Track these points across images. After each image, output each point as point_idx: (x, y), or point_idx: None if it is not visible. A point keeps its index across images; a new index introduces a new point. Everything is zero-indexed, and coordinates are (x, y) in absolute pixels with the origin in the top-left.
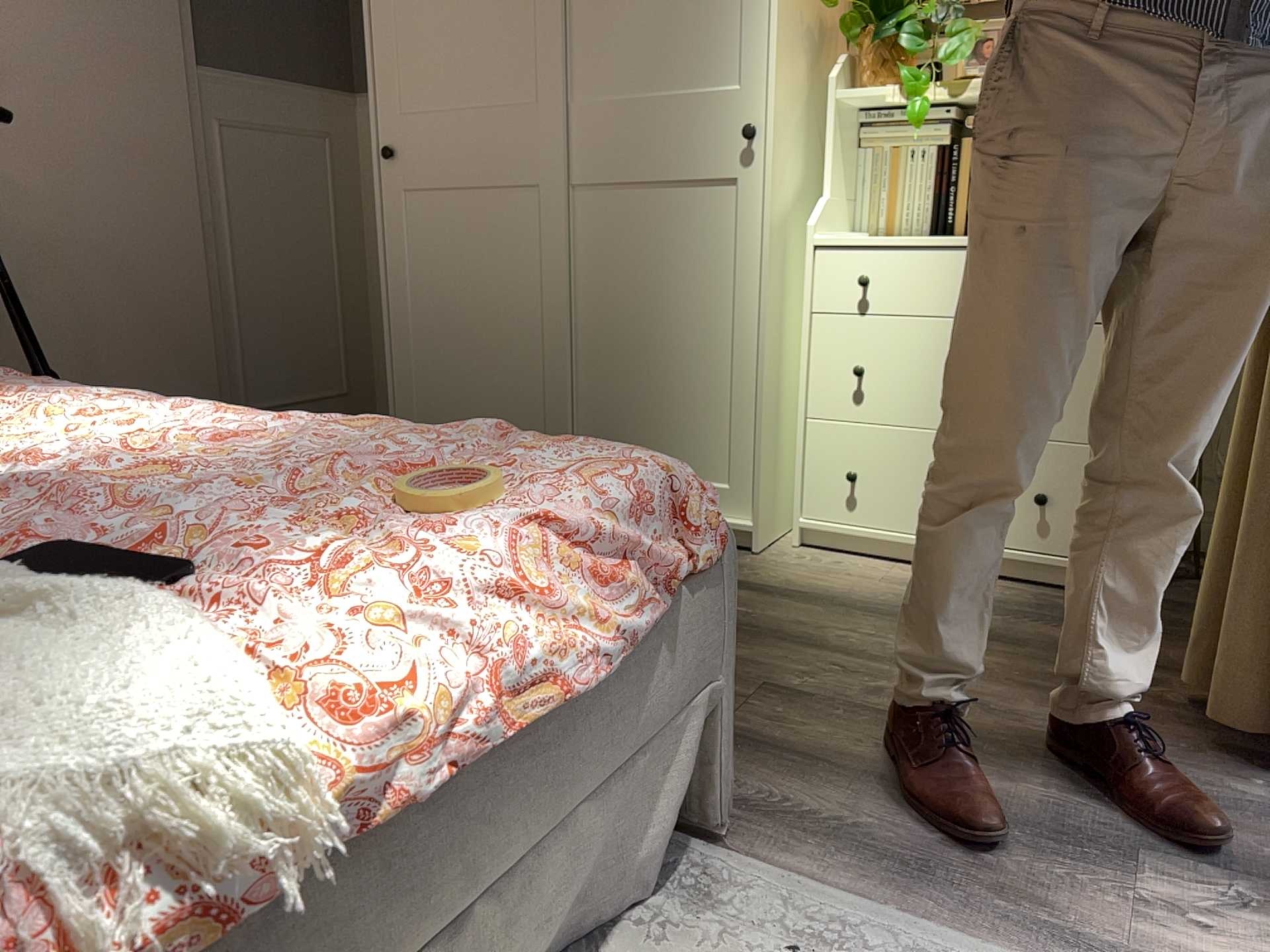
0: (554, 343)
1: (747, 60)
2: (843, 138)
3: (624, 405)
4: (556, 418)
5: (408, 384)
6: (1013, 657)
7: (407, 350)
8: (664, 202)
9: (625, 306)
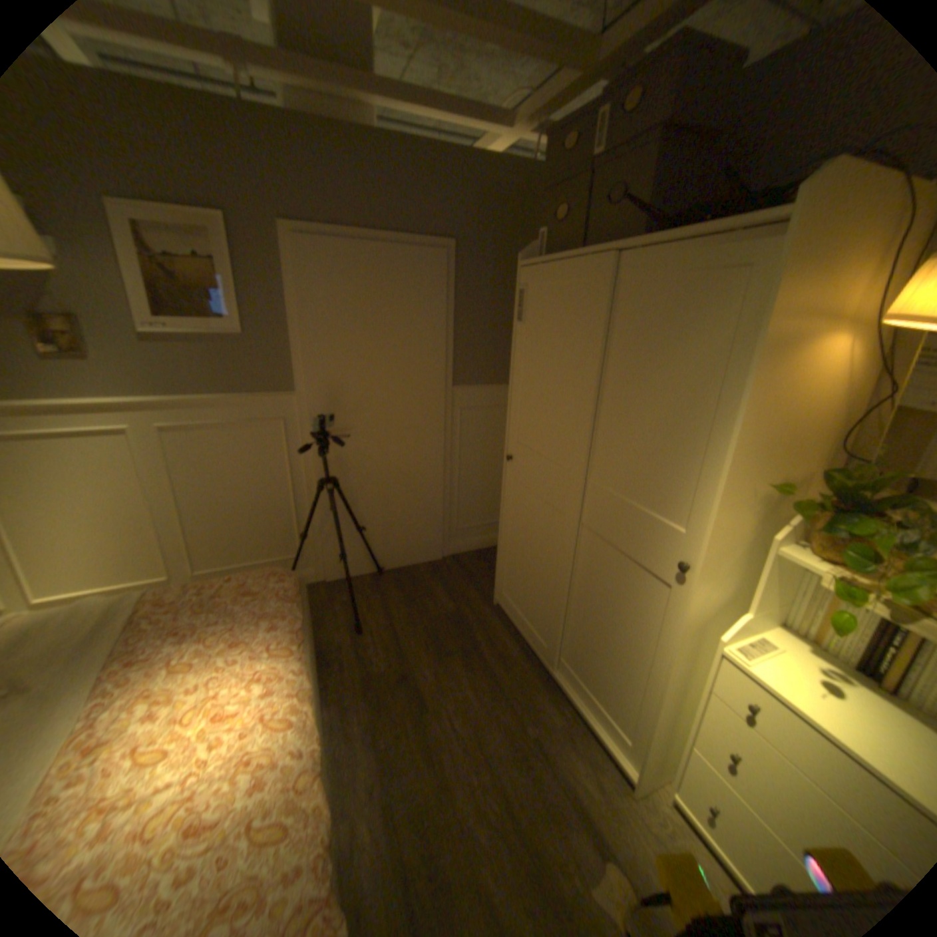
0: (560, 596)
1: (697, 518)
2: (787, 571)
3: (588, 651)
4: (554, 631)
5: (504, 562)
6: None
7: (505, 547)
8: (627, 566)
9: (597, 603)
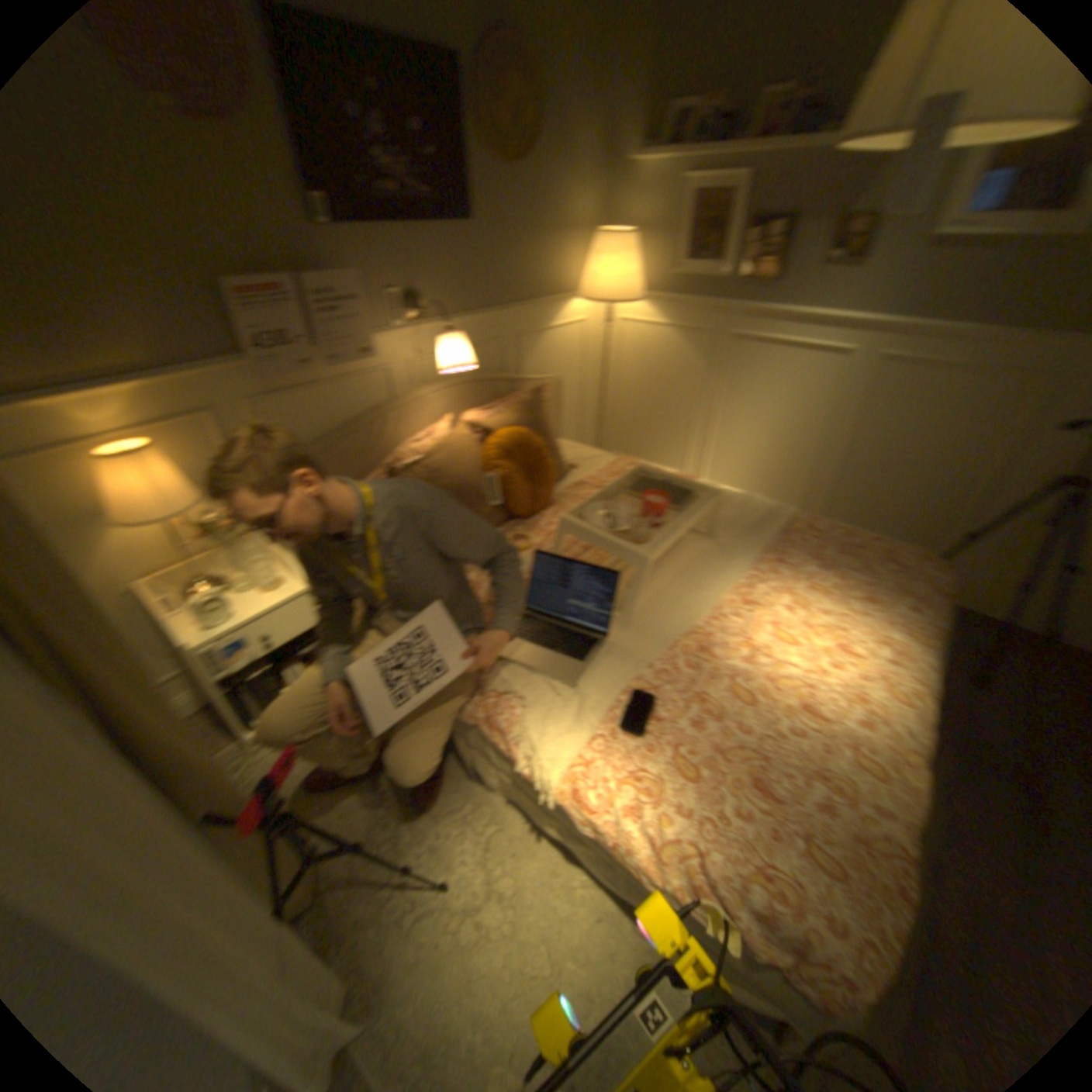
0: None
1: None
2: None
3: None
4: None
5: None
6: None
7: None
8: None
9: None
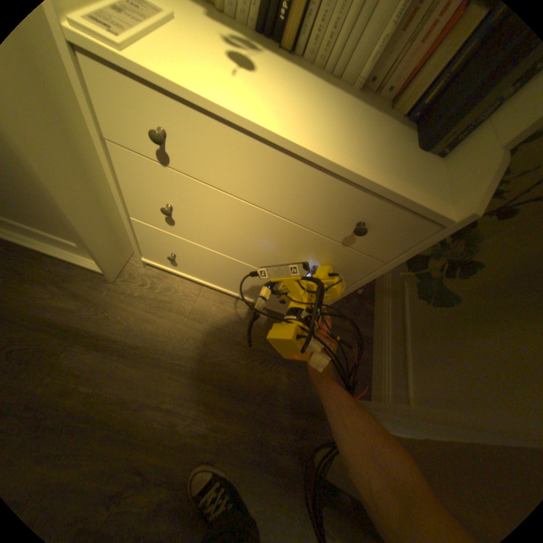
0: None
1: None
2: None
3: None
4: None
5: None
6: (244, 413)
7: None
8: None
9: None
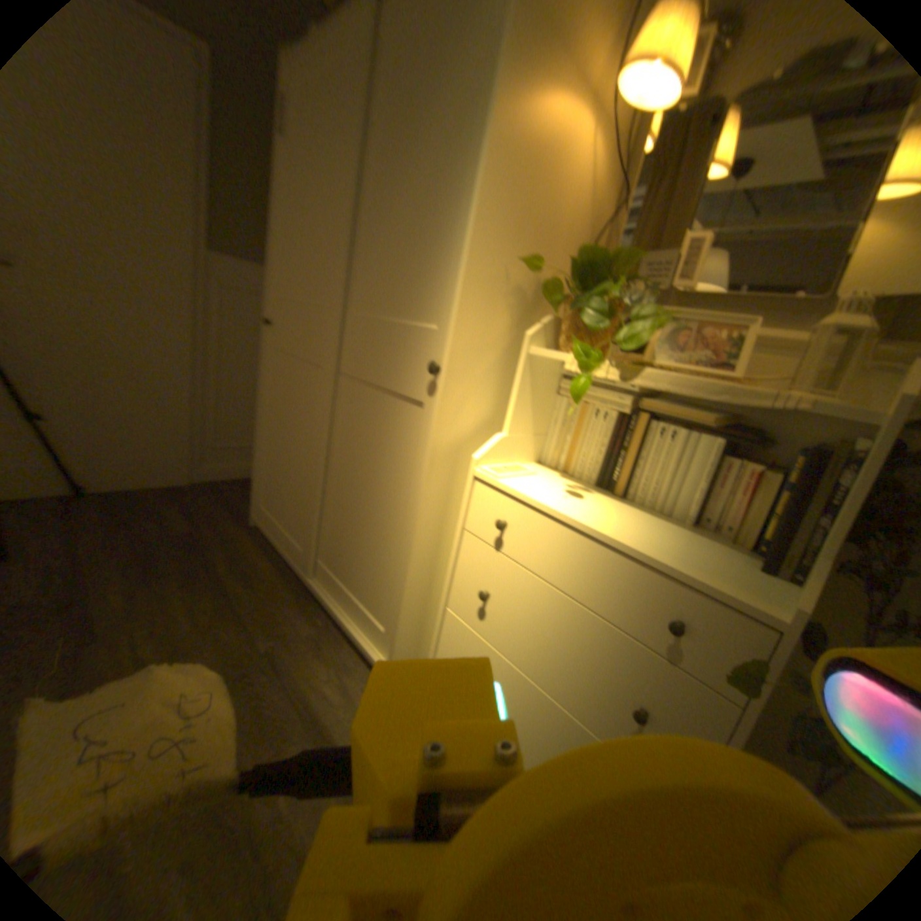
0: (317, 478)
1: (447, 306)
2: (538, 387)
3: (345, 537)
4: (311, 527)
5: (263, 468)
6: None
7: (265, 447)
8: (384, 405)
9: (355, 471)
